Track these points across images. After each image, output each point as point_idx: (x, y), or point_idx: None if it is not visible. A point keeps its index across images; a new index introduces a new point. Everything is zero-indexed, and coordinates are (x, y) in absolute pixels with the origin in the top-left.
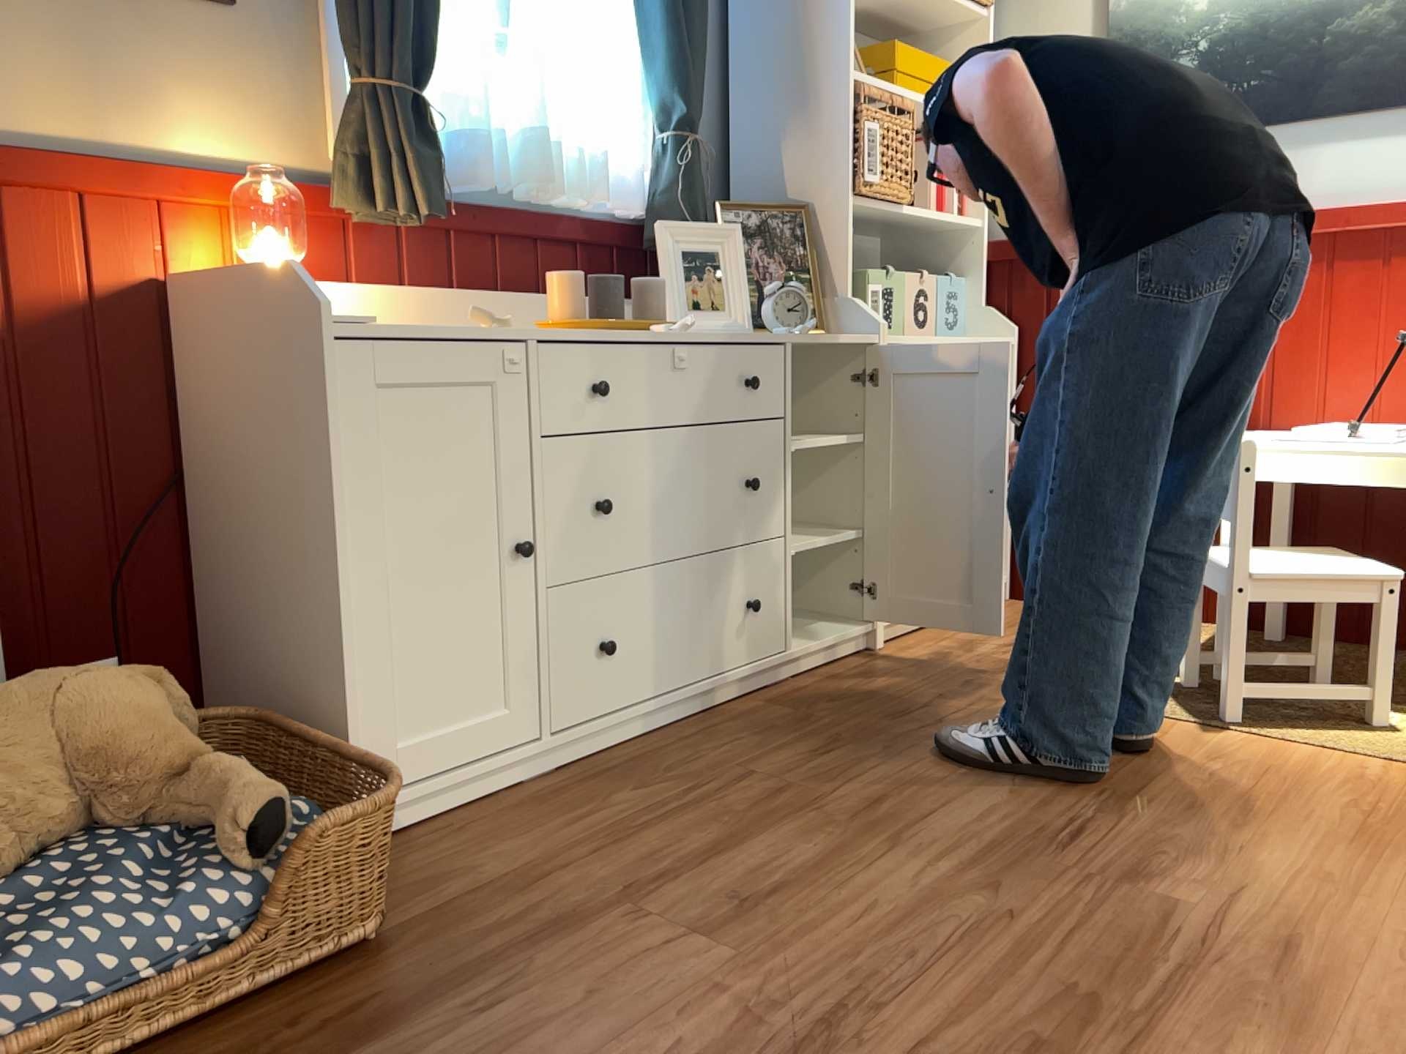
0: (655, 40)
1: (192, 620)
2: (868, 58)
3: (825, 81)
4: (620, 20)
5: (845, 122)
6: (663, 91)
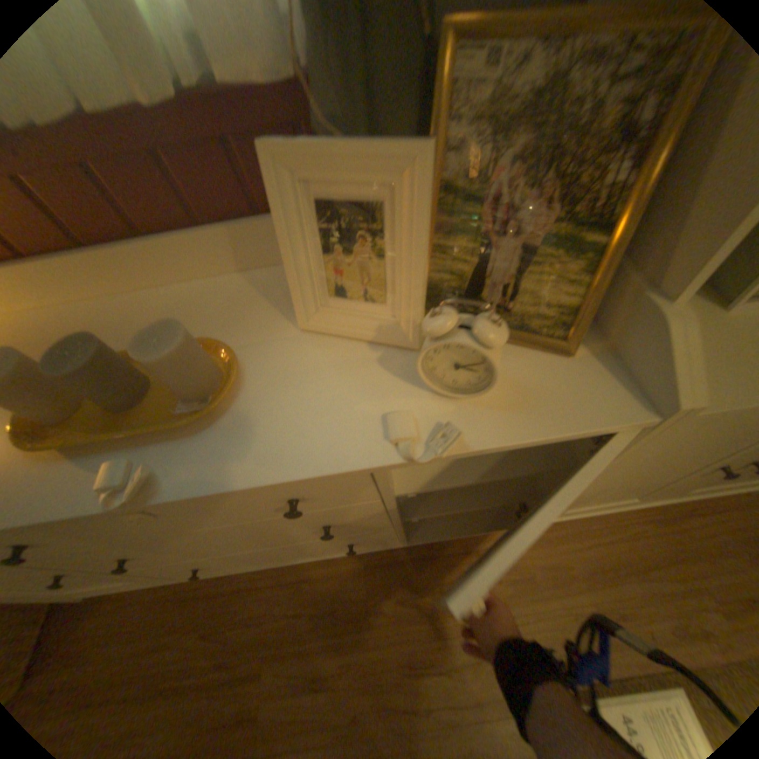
0: None
1: None
2: None
3: None
4: None
5: None
6: None
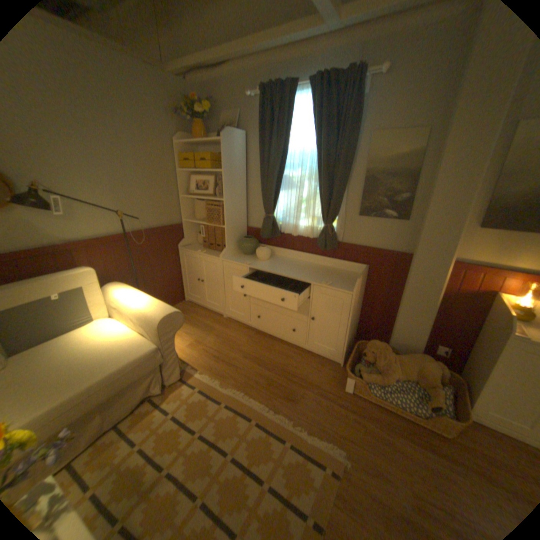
0: None
1: (469, 352)
2: None
3: None
4: None
5: None
6: None
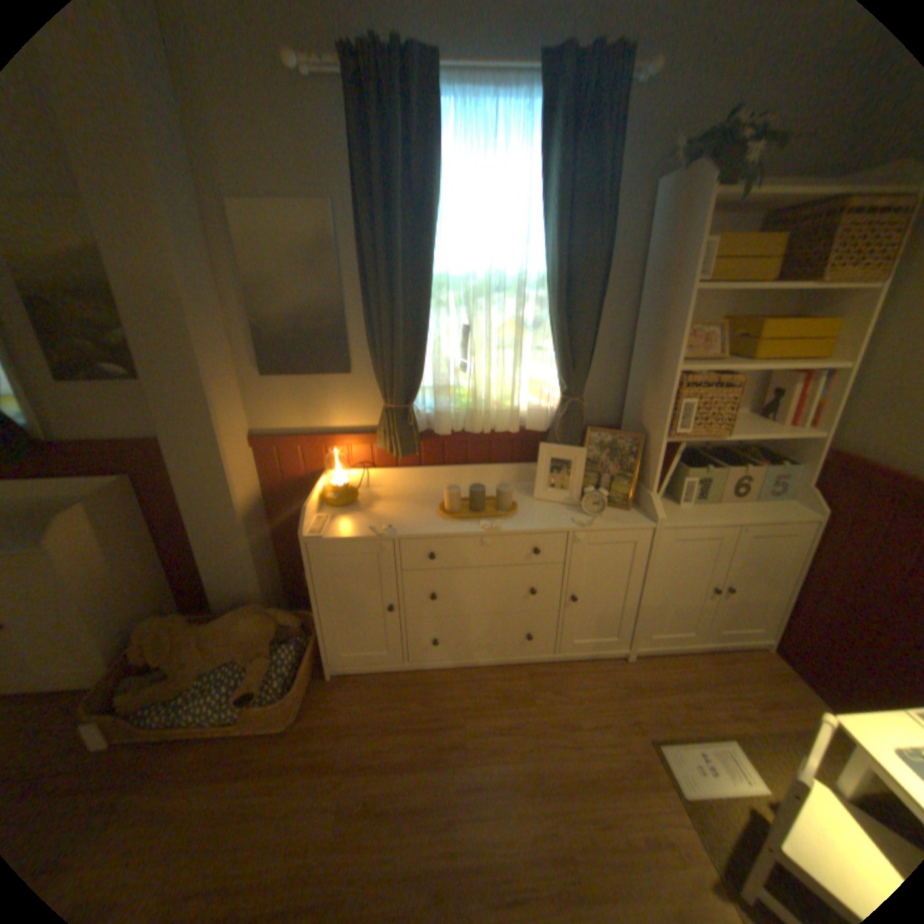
0: (556, 349)
1: None
2: (748, 323)
3: (667, 366)
4: (544, 334)
5: (671, 396)
6: (559, 374)
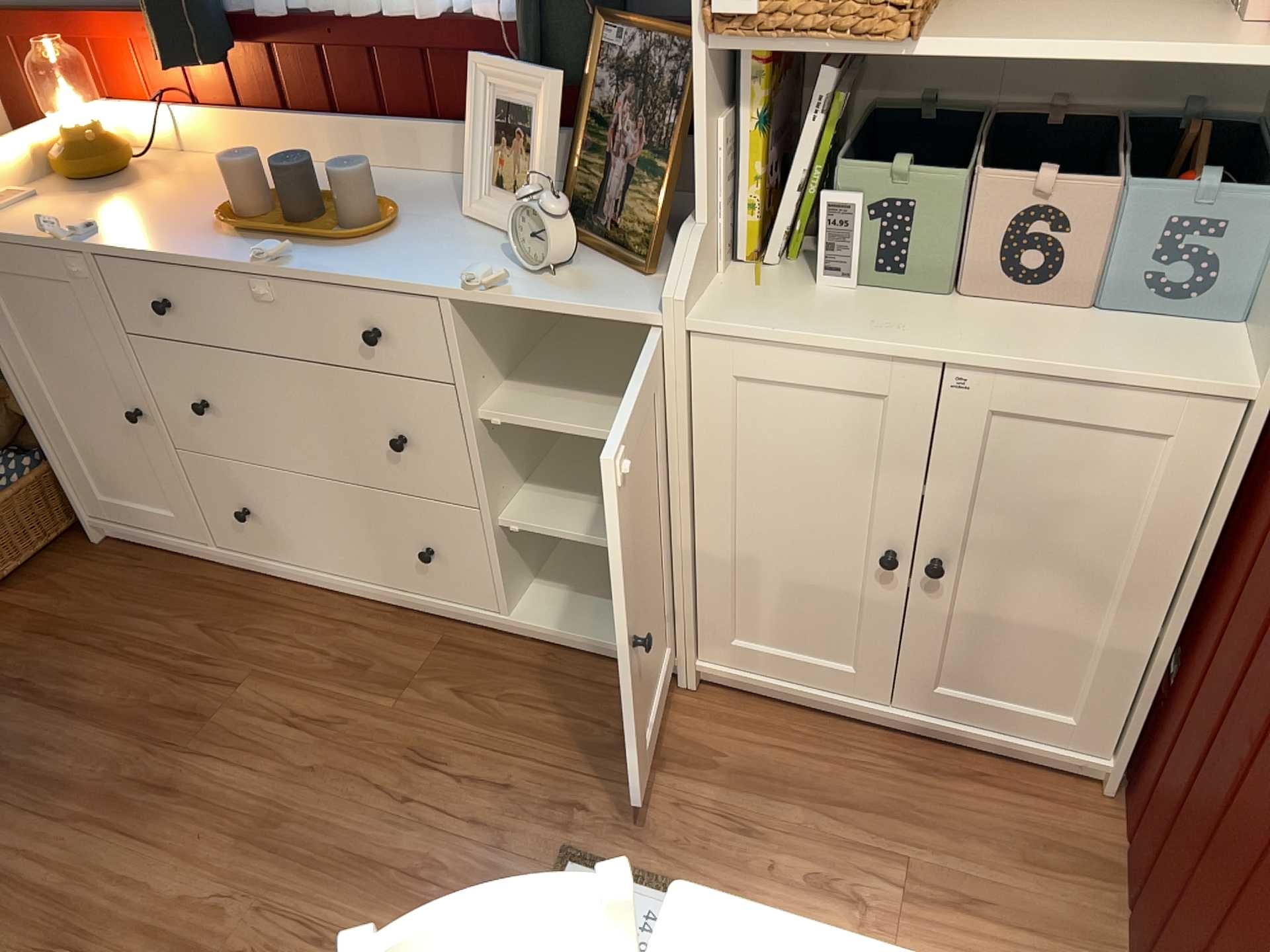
0: None
1: None
2: None
3: None
4: None
5: None
6: None
